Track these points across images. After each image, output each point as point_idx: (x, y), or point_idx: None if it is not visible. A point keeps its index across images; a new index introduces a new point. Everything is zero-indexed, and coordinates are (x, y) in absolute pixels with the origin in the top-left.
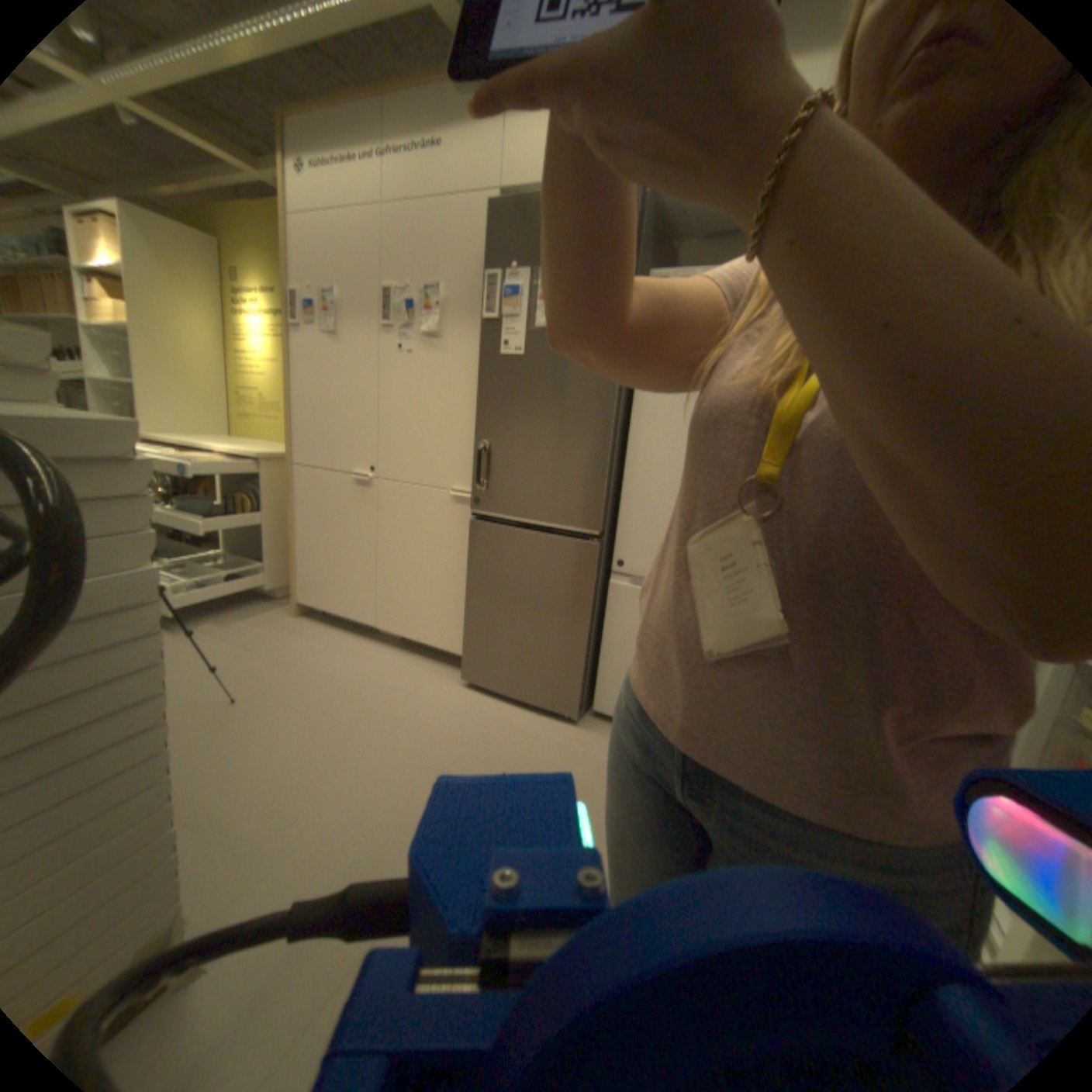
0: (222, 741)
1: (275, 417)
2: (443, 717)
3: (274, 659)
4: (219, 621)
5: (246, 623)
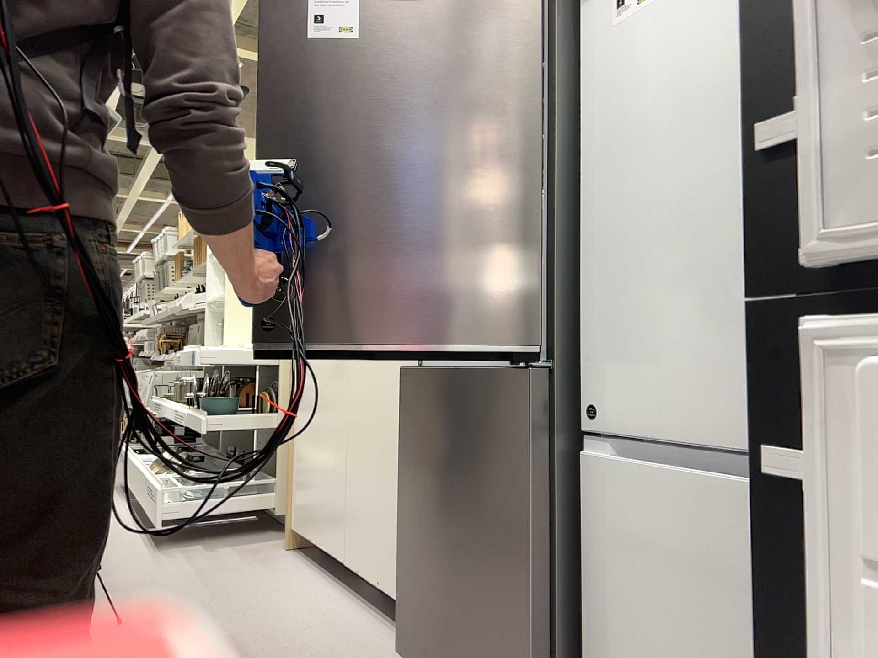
0: None
1: None
2: None
3: (215, 589)
4: (213, 544)
5: (234, 550)
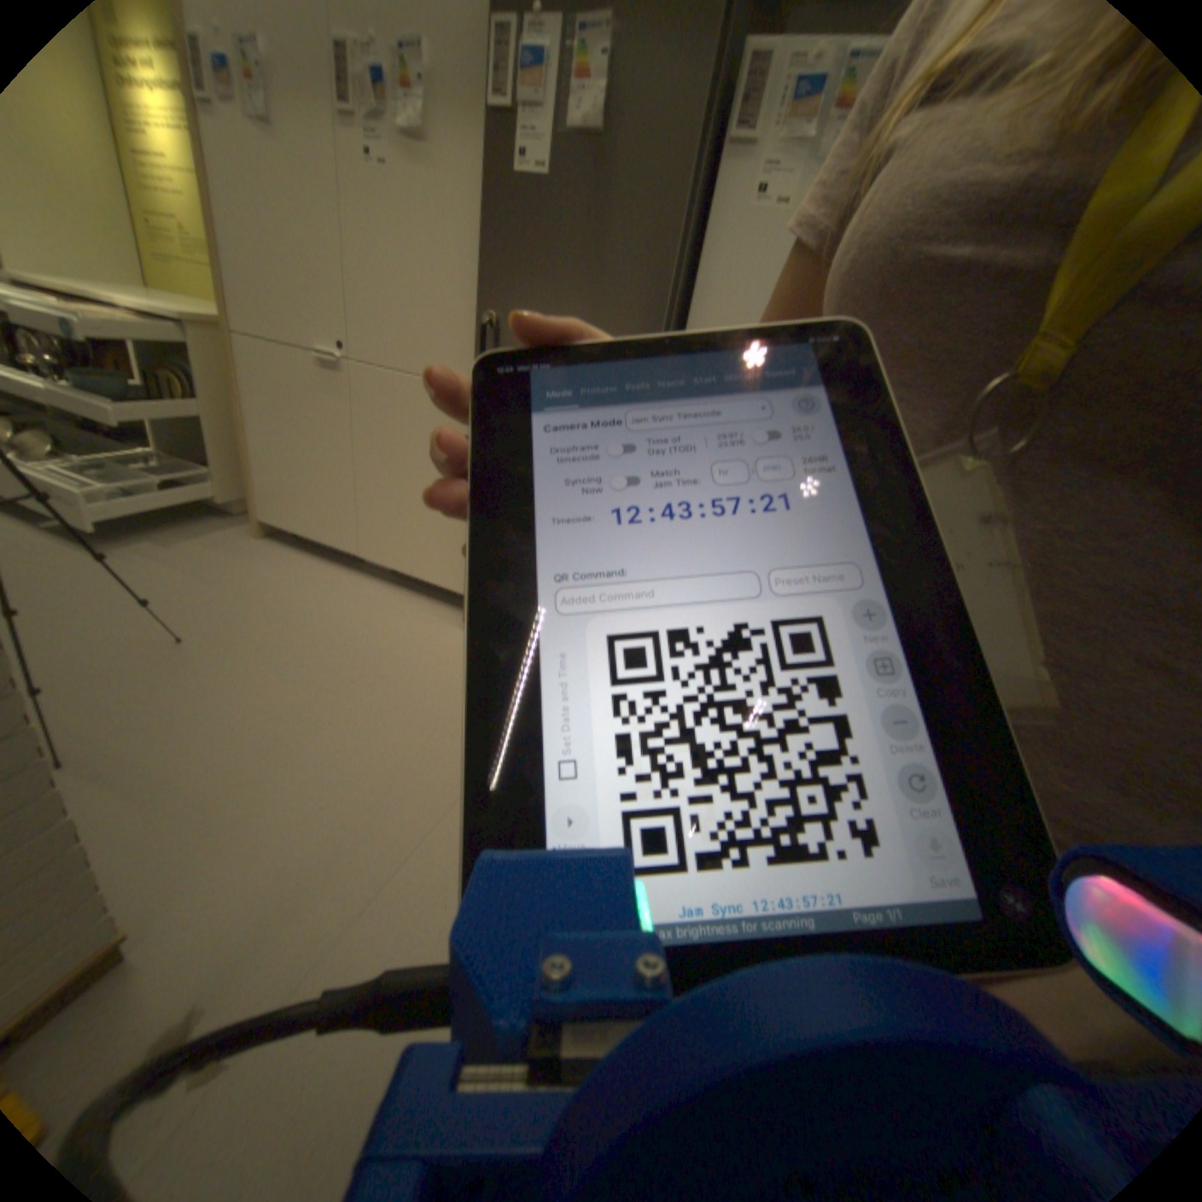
0: (166, 688)
1: (206, 263)
2: (441, 666)
3: (231, 590)
4: (158, 539)
5: (194, 544)
